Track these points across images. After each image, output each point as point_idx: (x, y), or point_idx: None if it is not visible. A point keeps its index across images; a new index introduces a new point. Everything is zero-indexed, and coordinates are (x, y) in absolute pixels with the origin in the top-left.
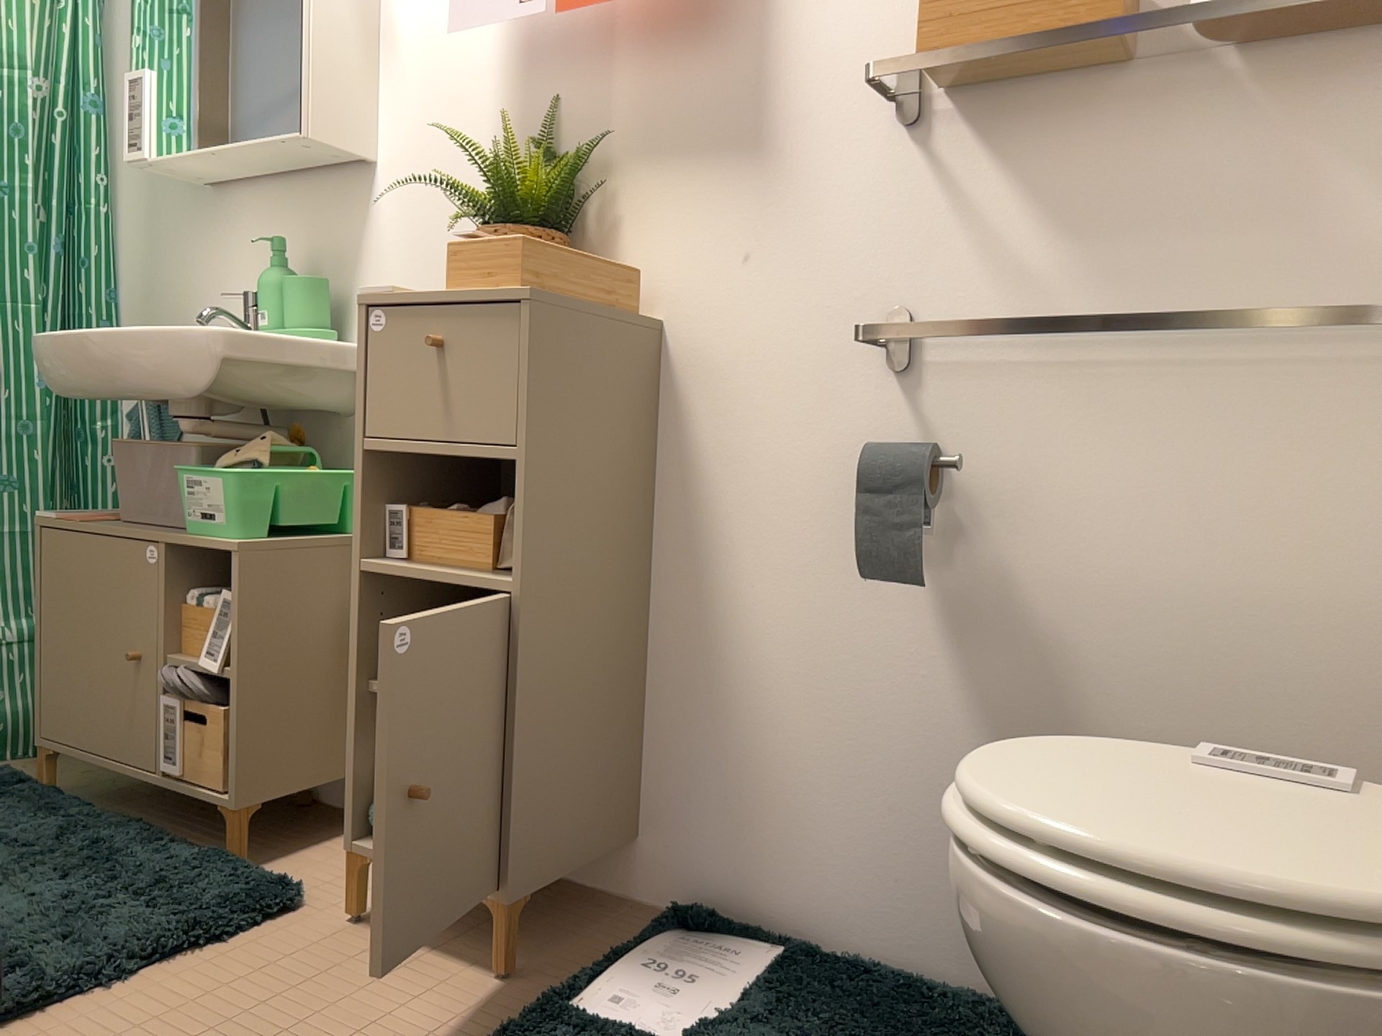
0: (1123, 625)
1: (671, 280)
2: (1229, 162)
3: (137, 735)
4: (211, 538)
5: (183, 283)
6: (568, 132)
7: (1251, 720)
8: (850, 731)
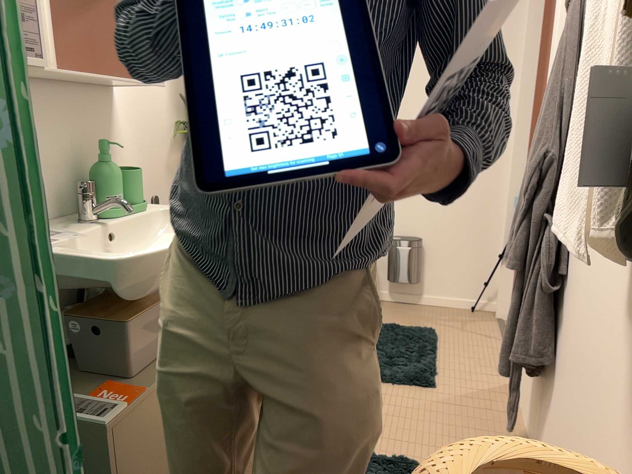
0: None
1: None
2: None
3: None
4: None
5: None
6: None
7: None
8: None
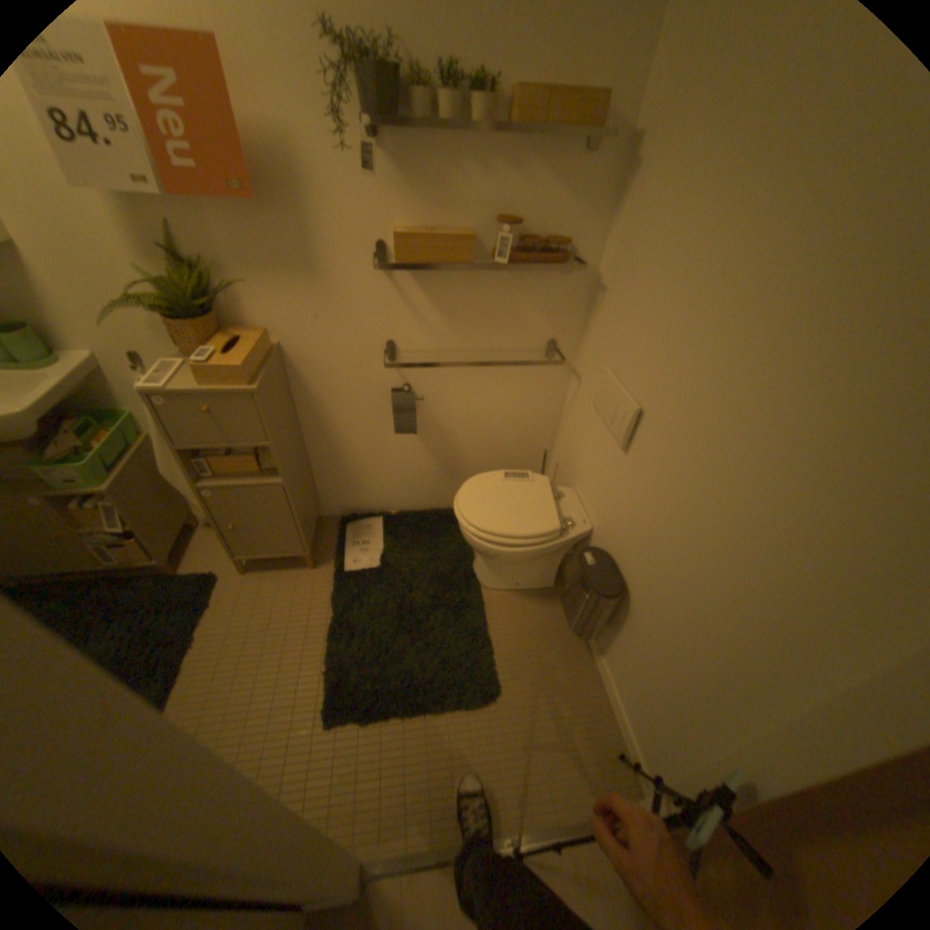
0: (466, 425)
1: (280, 325)
2: (497, 297)
3: (78, 560)
4: (81, 489)
5: None
6: (184, 243)
7: (496, 441)
8: (389, 462)
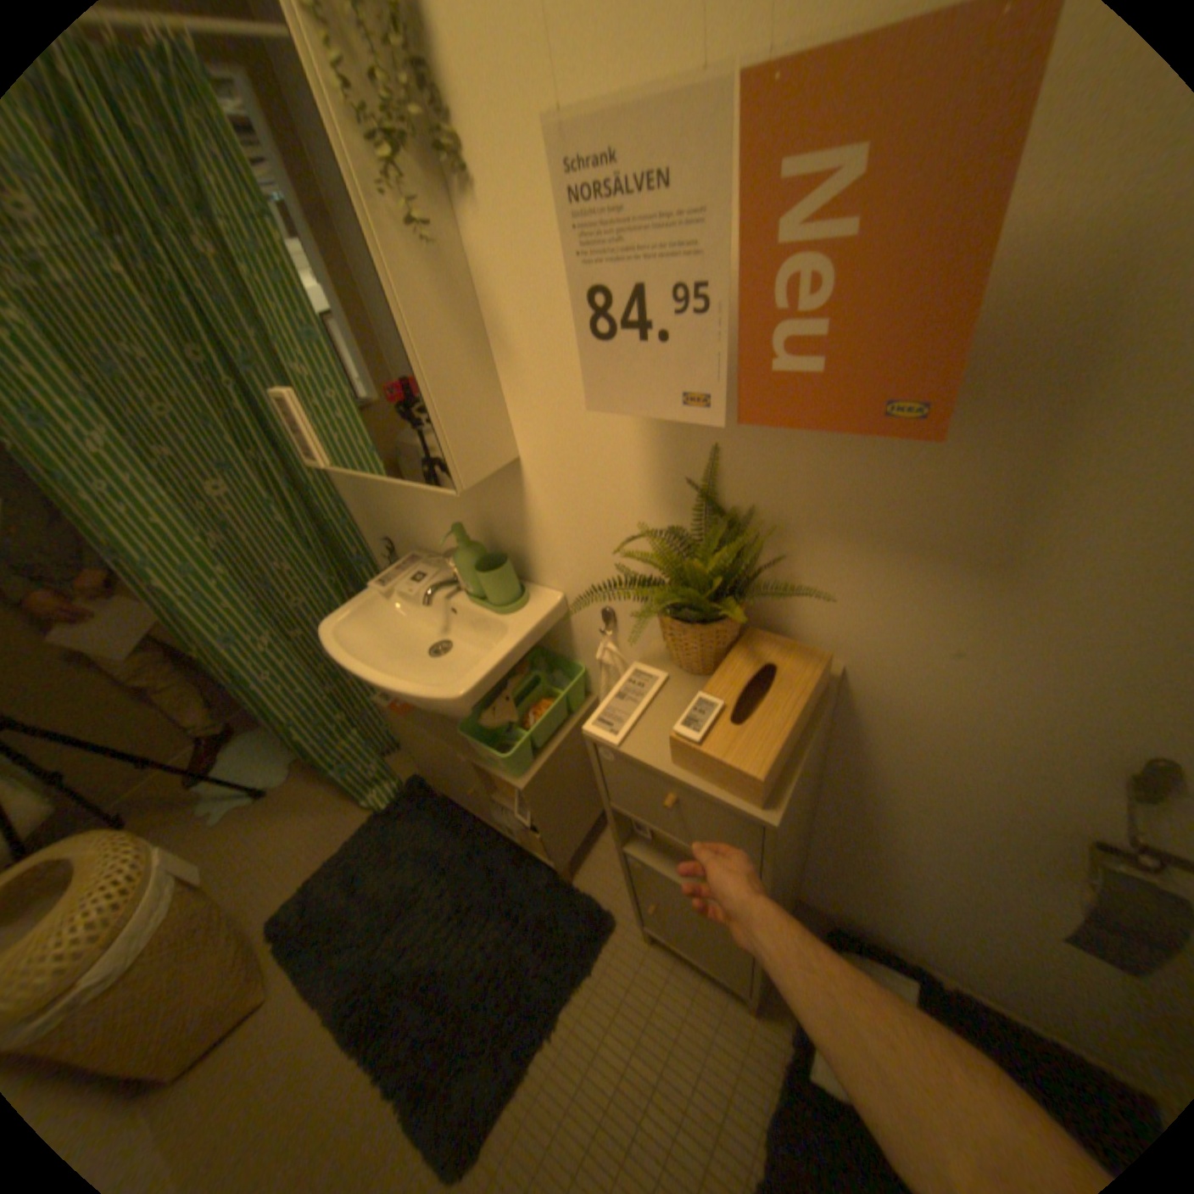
0: None
1: (861, 640)
2: None
3: (487, 816)
4: (501, 773)
5: (384, 503)
6: (732, 481)
7: None
8: (991, 923)
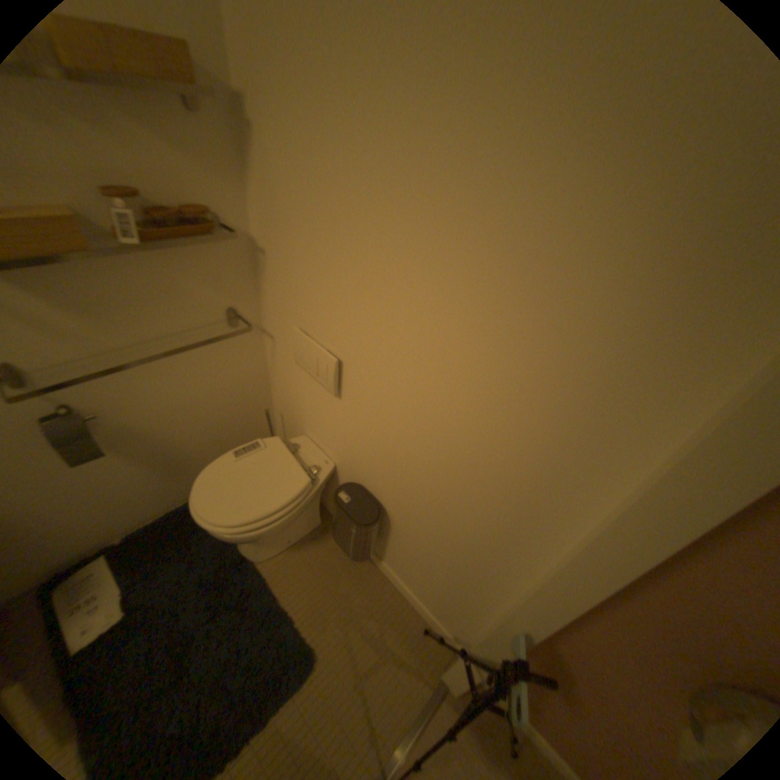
0: (166, 418)
1: None
2: (142, 278)
3: None
4: None
5: None
6: None
7: (209, 419)
8: (78, 497)
